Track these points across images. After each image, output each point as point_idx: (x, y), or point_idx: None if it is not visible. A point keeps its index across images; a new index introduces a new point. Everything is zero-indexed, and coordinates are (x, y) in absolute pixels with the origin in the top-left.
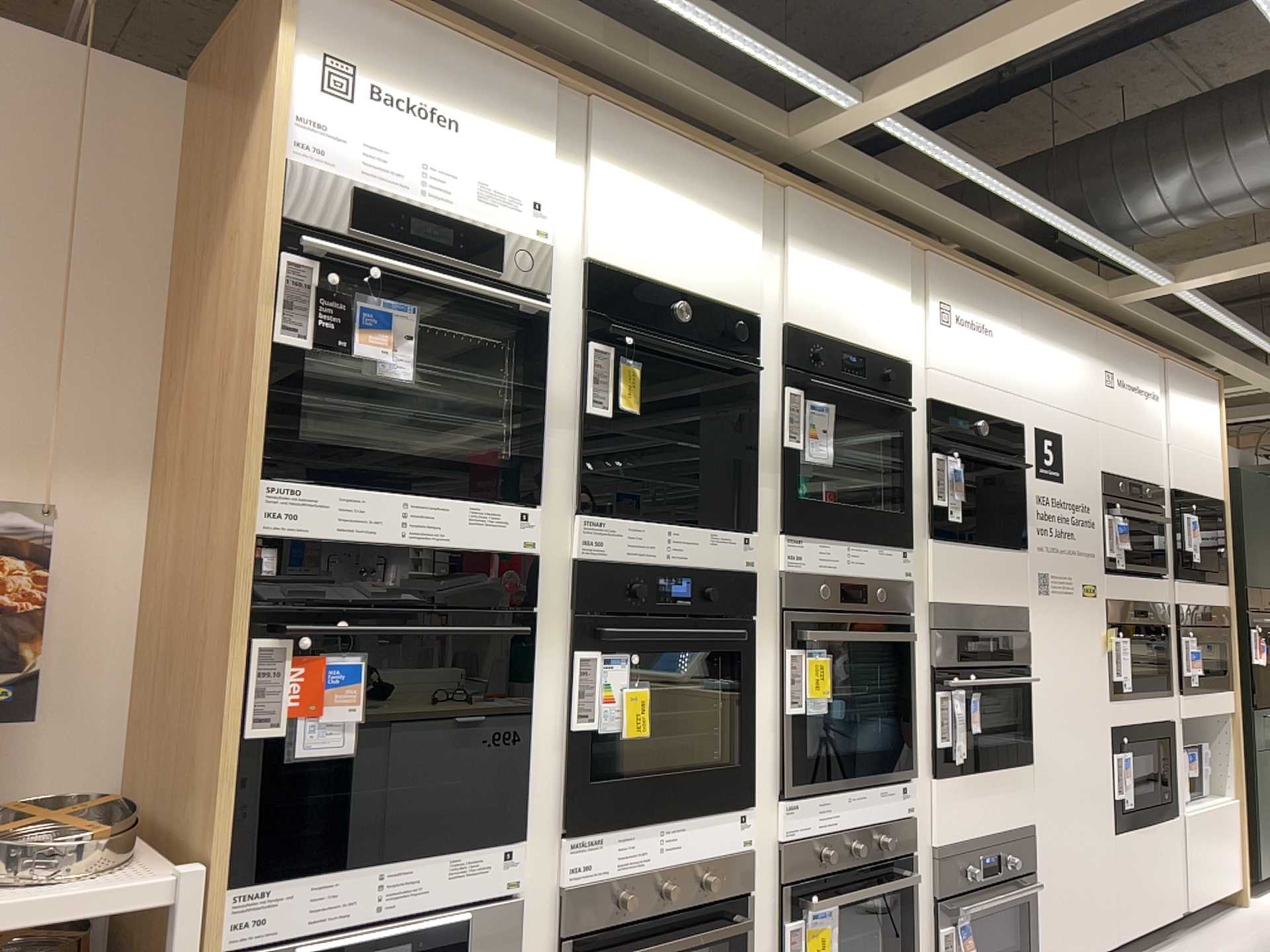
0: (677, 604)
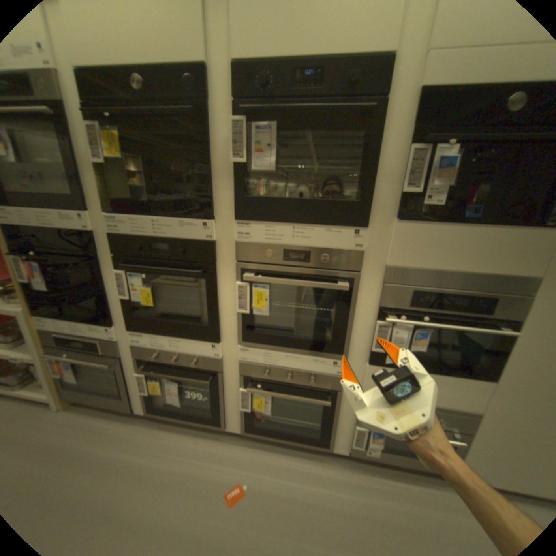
0: (163, 257)
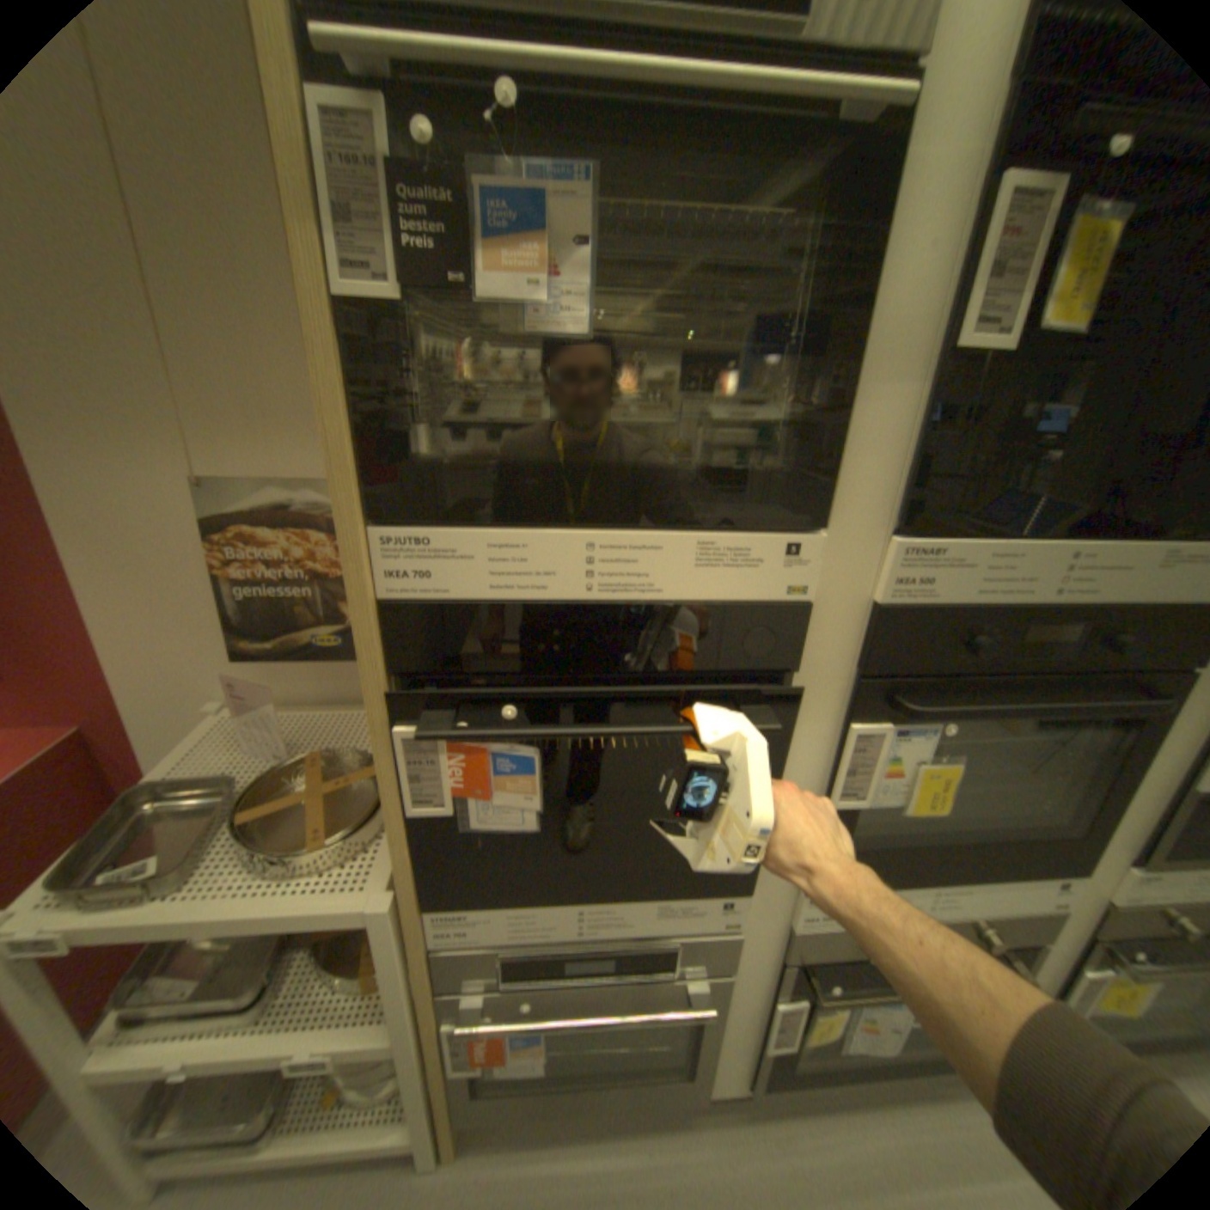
0: (1054, 662)
